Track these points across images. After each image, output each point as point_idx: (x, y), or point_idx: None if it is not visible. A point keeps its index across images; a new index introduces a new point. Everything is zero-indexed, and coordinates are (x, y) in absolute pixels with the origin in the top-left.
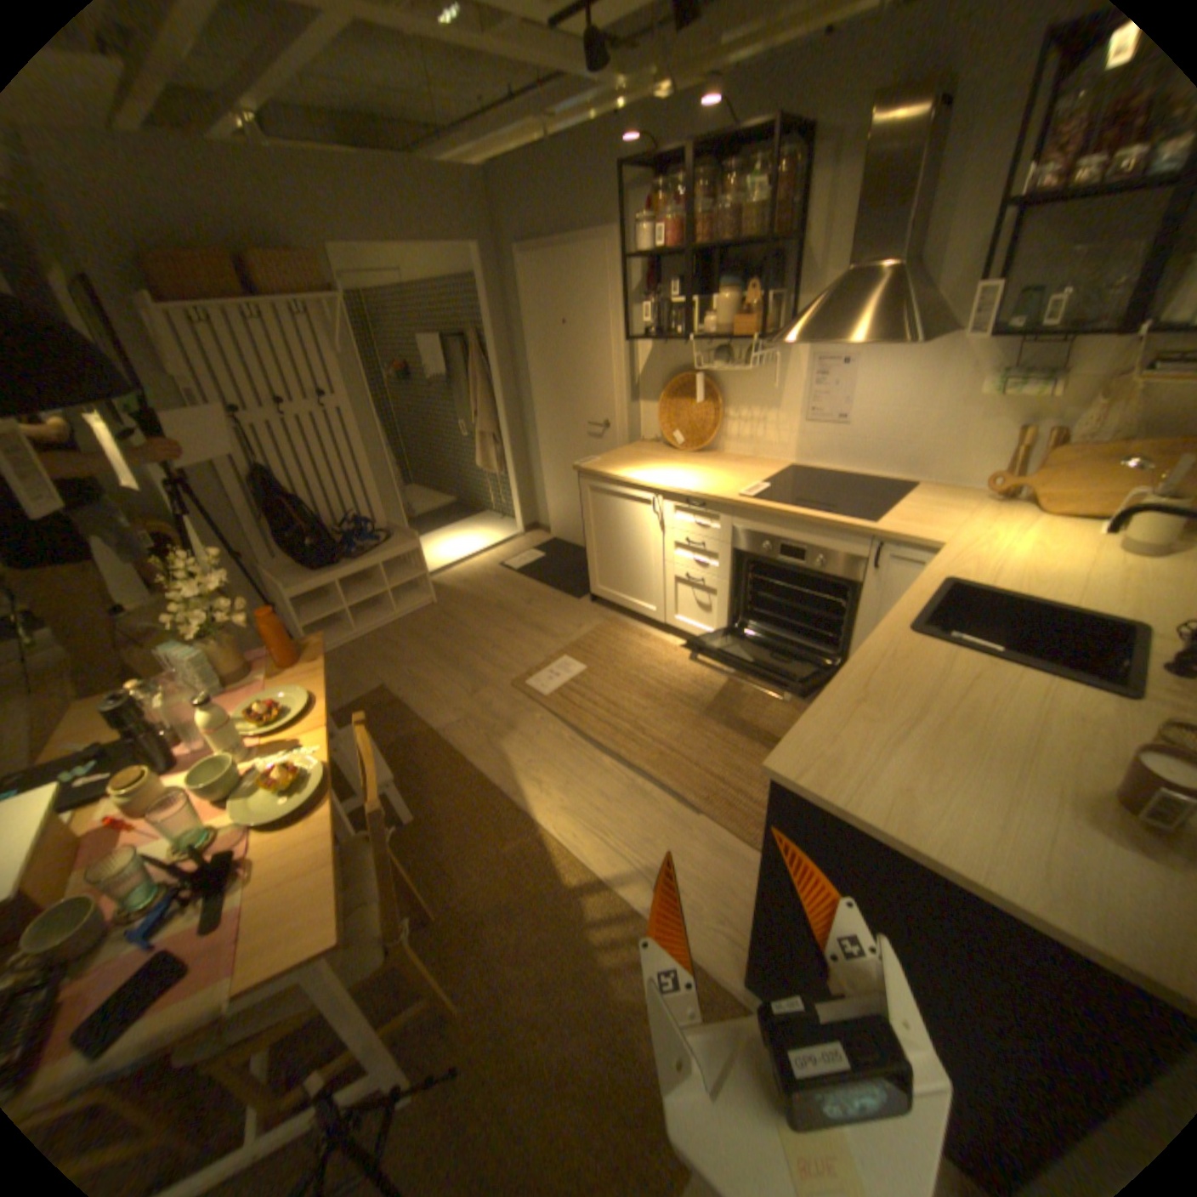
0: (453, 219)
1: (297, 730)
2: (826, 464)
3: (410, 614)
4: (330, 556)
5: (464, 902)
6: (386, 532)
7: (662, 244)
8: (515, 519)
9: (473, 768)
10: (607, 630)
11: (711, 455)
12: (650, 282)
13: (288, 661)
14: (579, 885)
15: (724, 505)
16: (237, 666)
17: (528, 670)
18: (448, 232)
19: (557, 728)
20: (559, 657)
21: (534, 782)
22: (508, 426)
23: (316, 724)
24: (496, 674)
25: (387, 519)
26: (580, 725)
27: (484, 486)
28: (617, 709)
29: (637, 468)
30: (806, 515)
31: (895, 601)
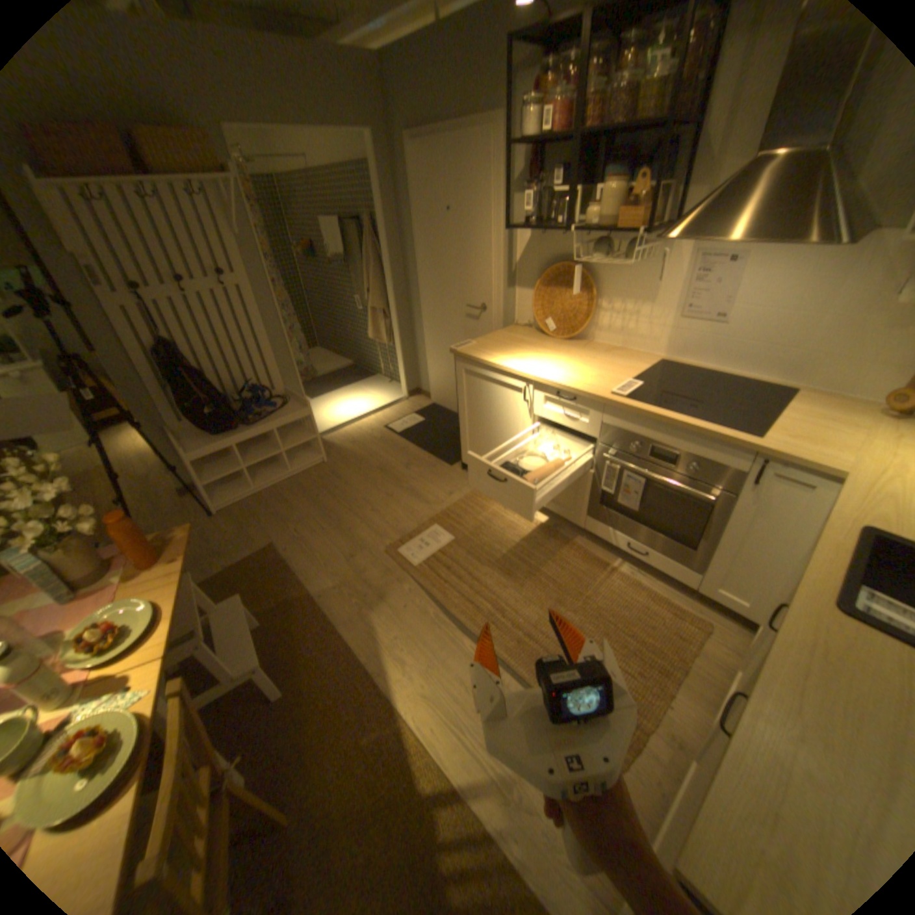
0: (350, 105)
1: (132, 659)
2: (698, 360)
3: (303, 471)
4: (231, 419)
5: (319, 802)
6: (283, 397)
7: (548, 128)
8: (400, 384)
9: (342, 641)
10: (475, 499)
11: (582, 343)
12: (533, 168)
13: (148, 559)
14: (433, 792)
15: (596, 401)
16: (98, 561)
17: (401, 536)
18: (345, 117)
19: (423, 601)
20: (430, 525)
21: (397, 661)
22: (397, 302)
23: (154, 652)
24: (373, 538)
25: (285, 386)
26: (445, 601)
27: (376, 353)
28: (480, 586)
29: (510, 354)
30: (685, 421)
31: (773, 518)
